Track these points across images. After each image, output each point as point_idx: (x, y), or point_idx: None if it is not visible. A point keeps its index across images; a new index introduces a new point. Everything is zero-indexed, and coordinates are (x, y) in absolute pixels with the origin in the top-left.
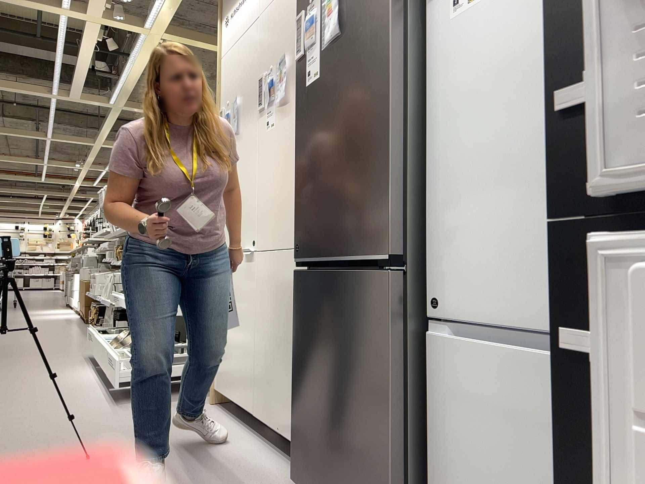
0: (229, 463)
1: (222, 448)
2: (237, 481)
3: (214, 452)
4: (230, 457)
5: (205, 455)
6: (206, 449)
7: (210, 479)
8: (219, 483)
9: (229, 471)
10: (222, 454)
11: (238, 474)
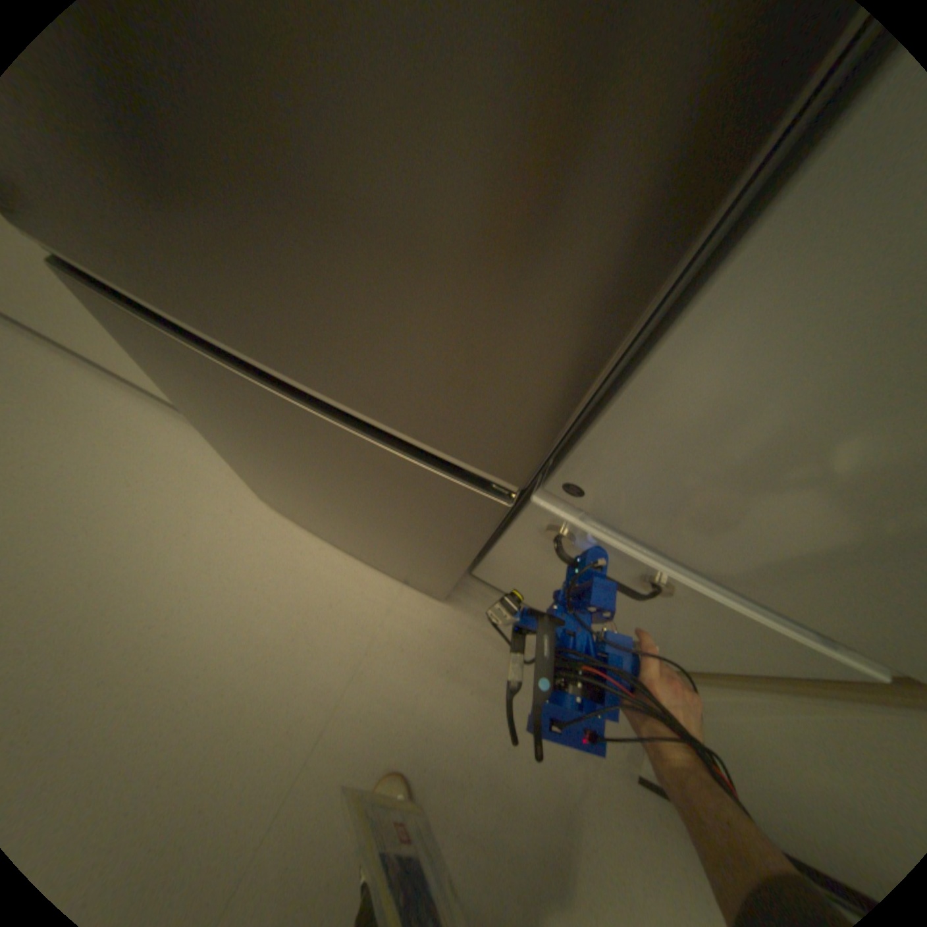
0: (132, 473)
1: (91, 438)
2: (176, 511)
3: (83, 453)
4: (121, 456)
5: (75, 469)
6: (64, 451)
7: (130, 526)
8: (150, 527)
9: (144, 491)
10: (102, 454)
11: (163, 493)
